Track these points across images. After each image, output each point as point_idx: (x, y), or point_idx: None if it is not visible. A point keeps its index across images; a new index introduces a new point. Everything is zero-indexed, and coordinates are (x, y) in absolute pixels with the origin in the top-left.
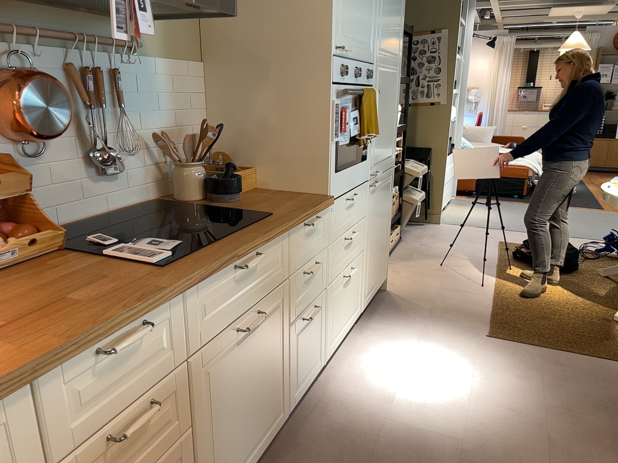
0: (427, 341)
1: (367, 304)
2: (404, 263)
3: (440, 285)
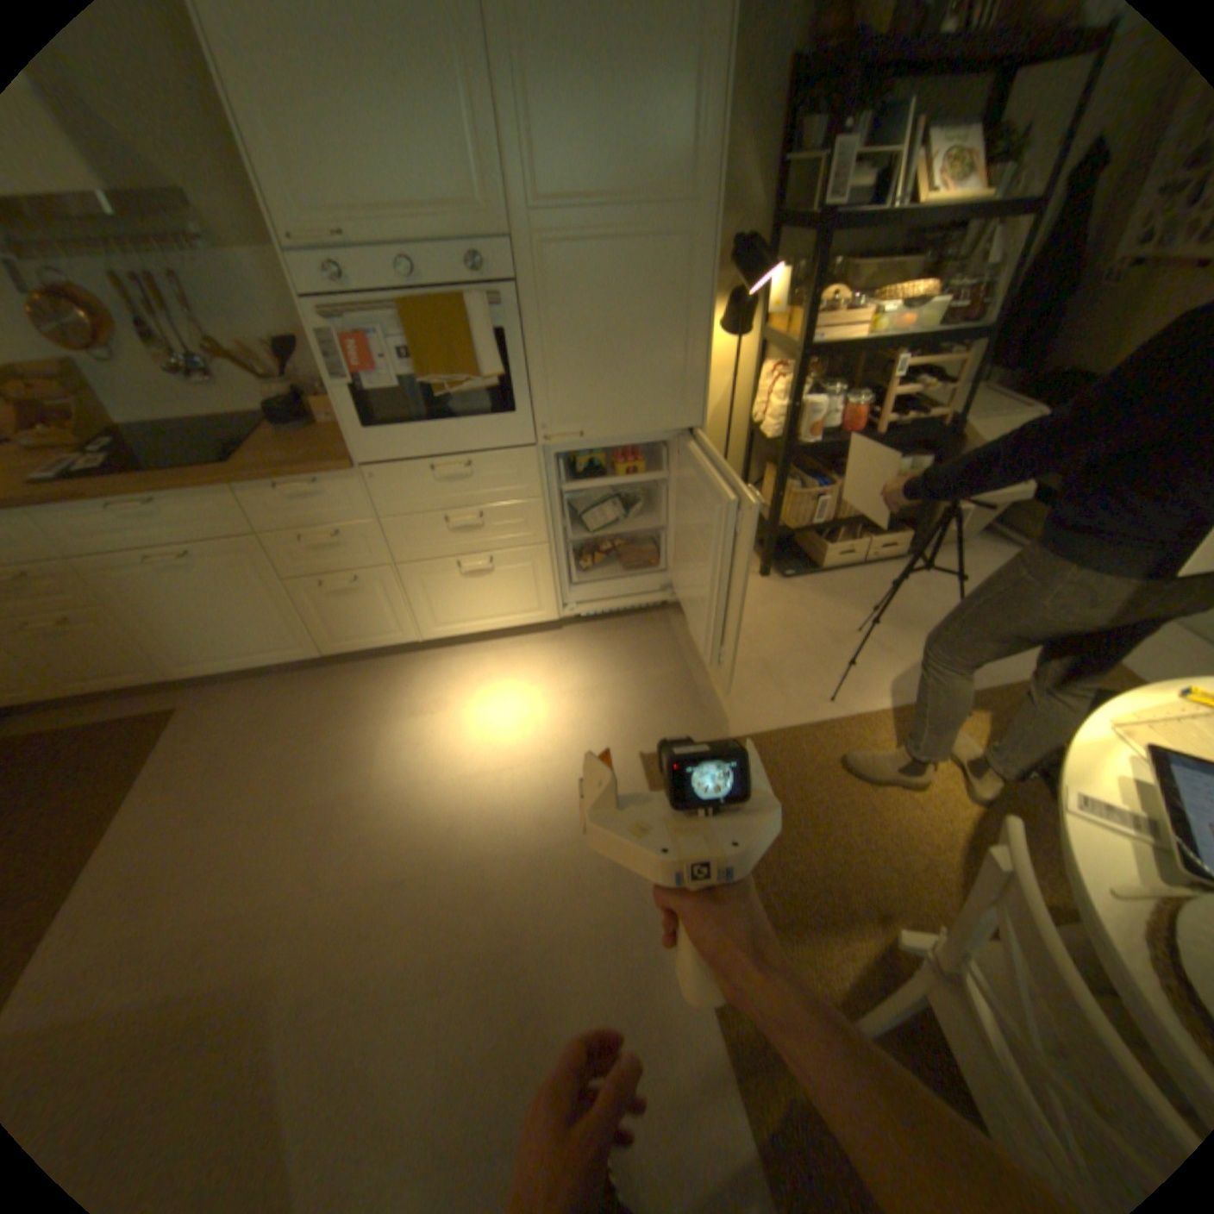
0: (574, 701)
1: (585, 616)
2: (808, 598)
3: (773, 657)
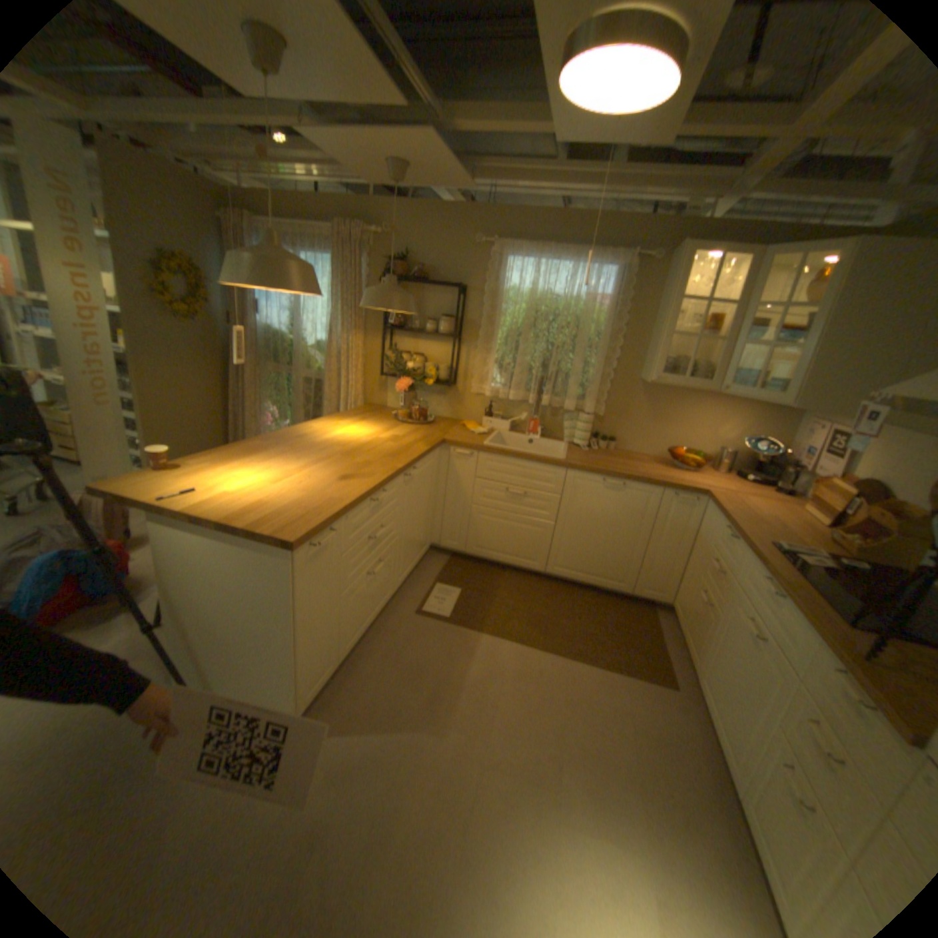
0: None
1: None
2: None
3: None
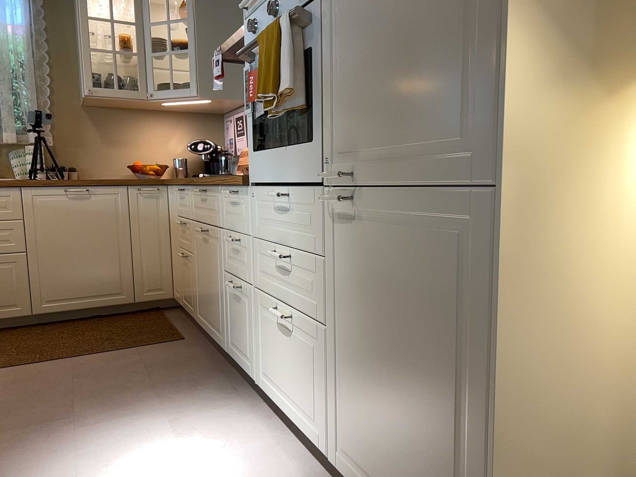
0: None
1: None
2: None
3: None
